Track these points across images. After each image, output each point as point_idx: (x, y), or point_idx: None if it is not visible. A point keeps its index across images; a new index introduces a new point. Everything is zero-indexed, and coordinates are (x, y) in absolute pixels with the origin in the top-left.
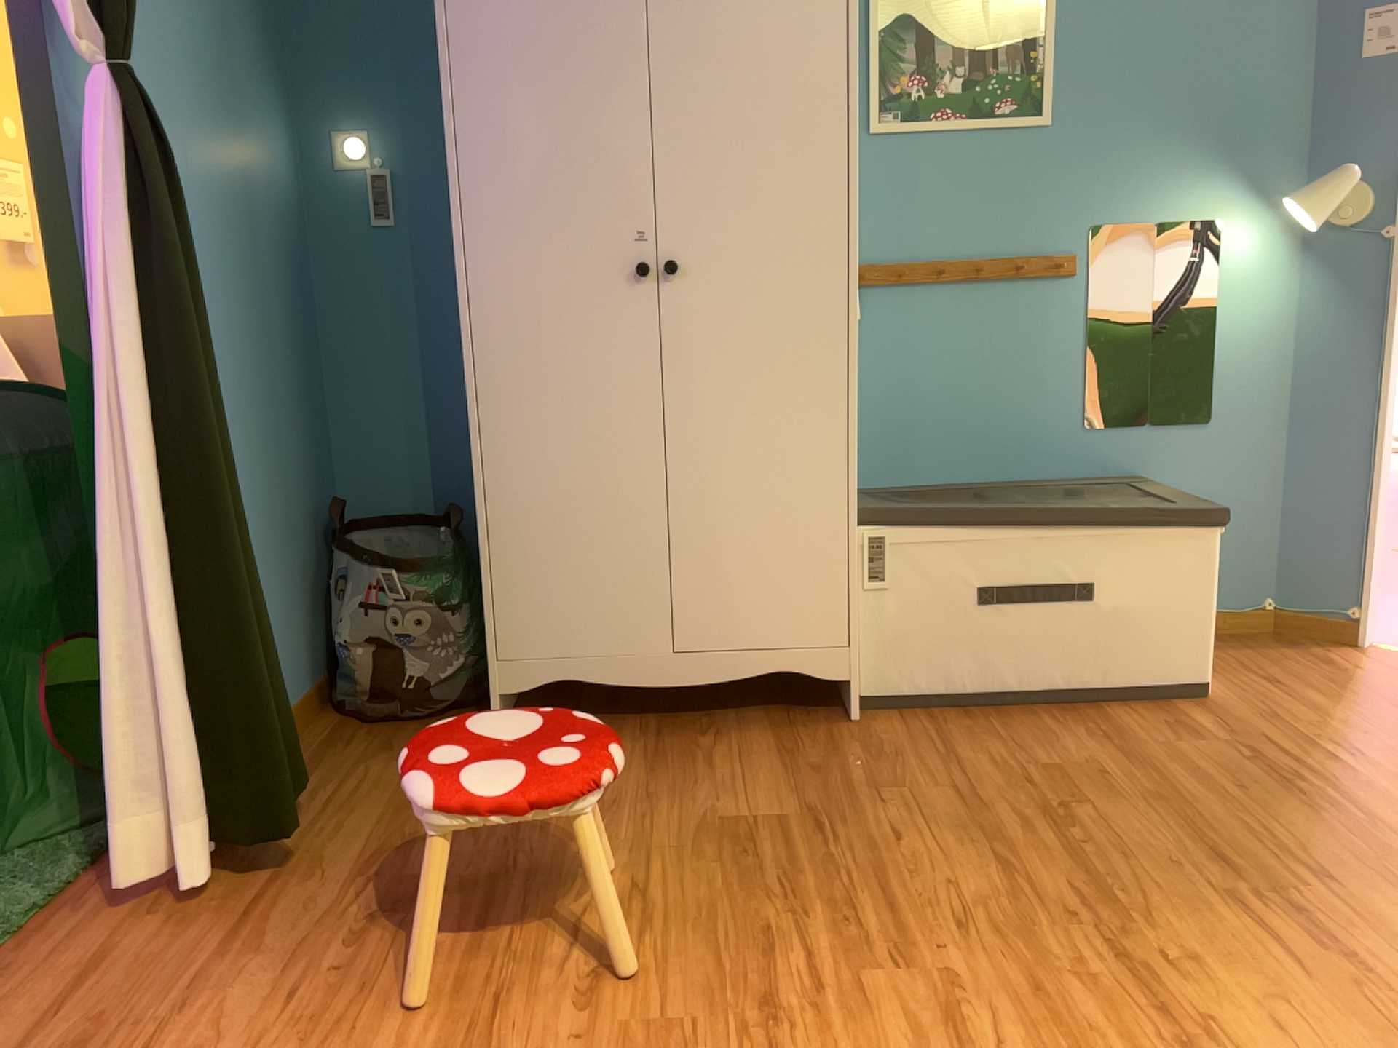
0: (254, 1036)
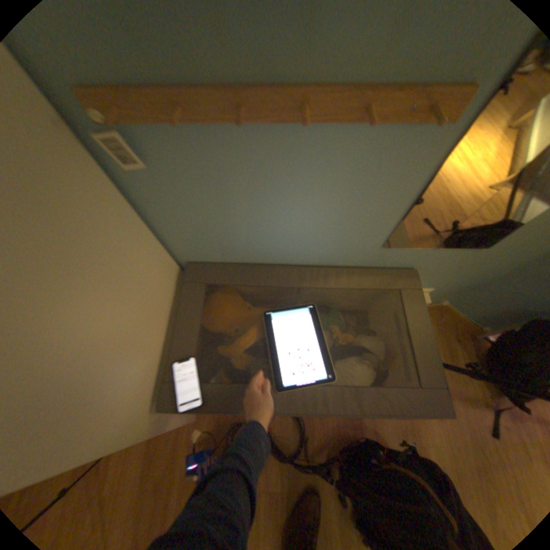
0: None
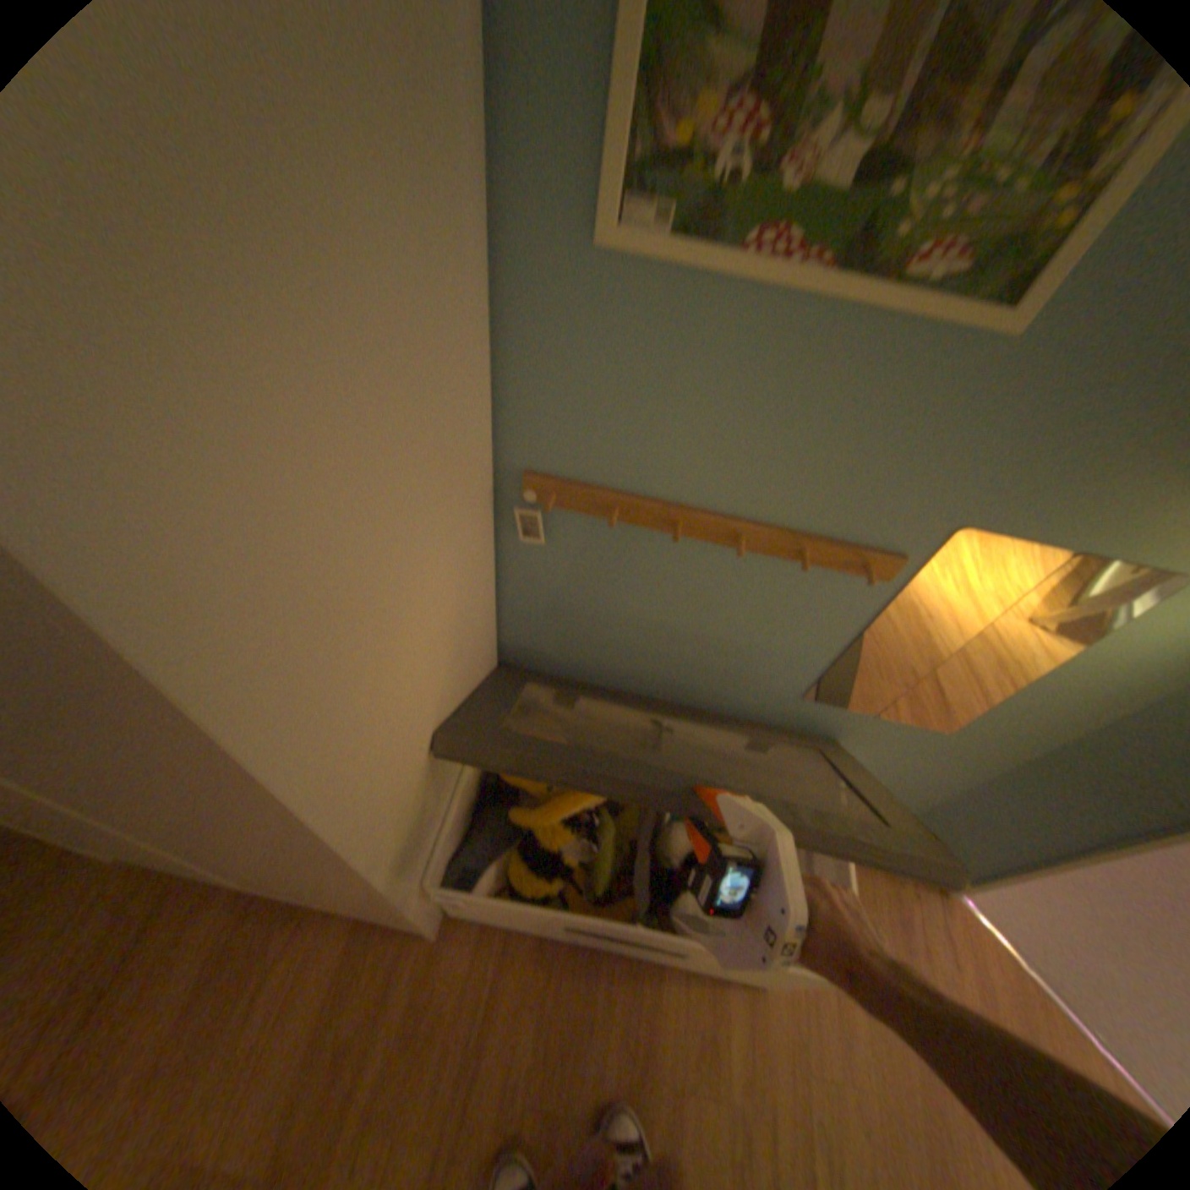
0: None
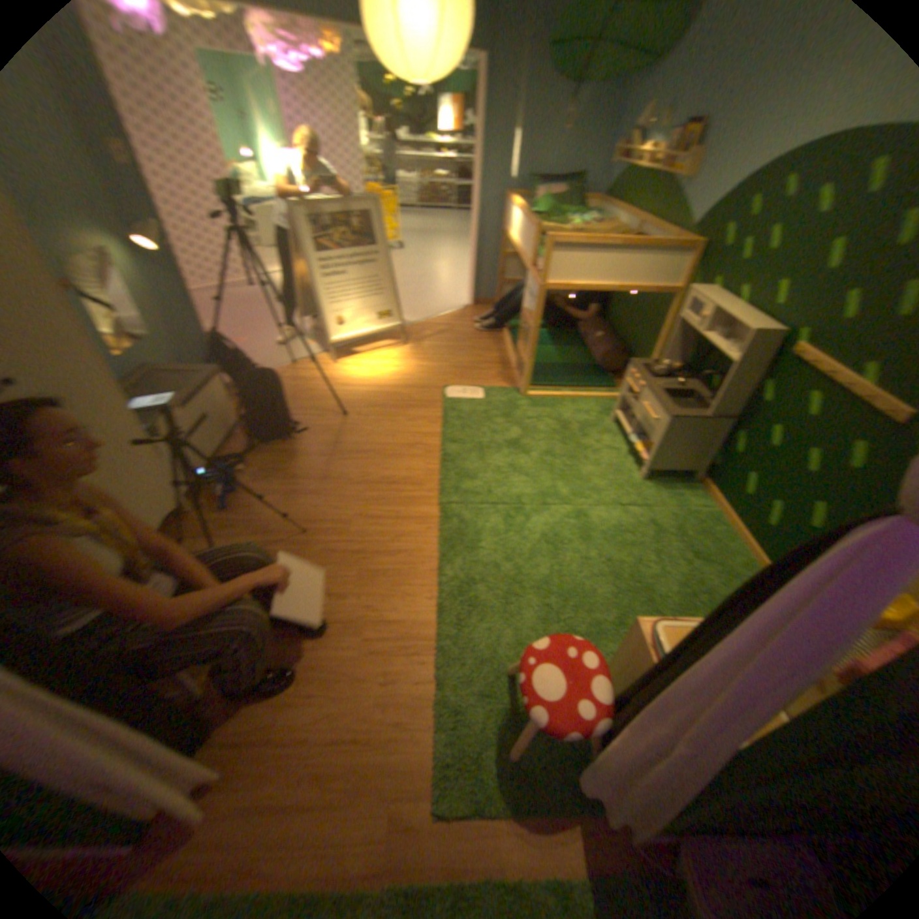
0: (335, 690)
